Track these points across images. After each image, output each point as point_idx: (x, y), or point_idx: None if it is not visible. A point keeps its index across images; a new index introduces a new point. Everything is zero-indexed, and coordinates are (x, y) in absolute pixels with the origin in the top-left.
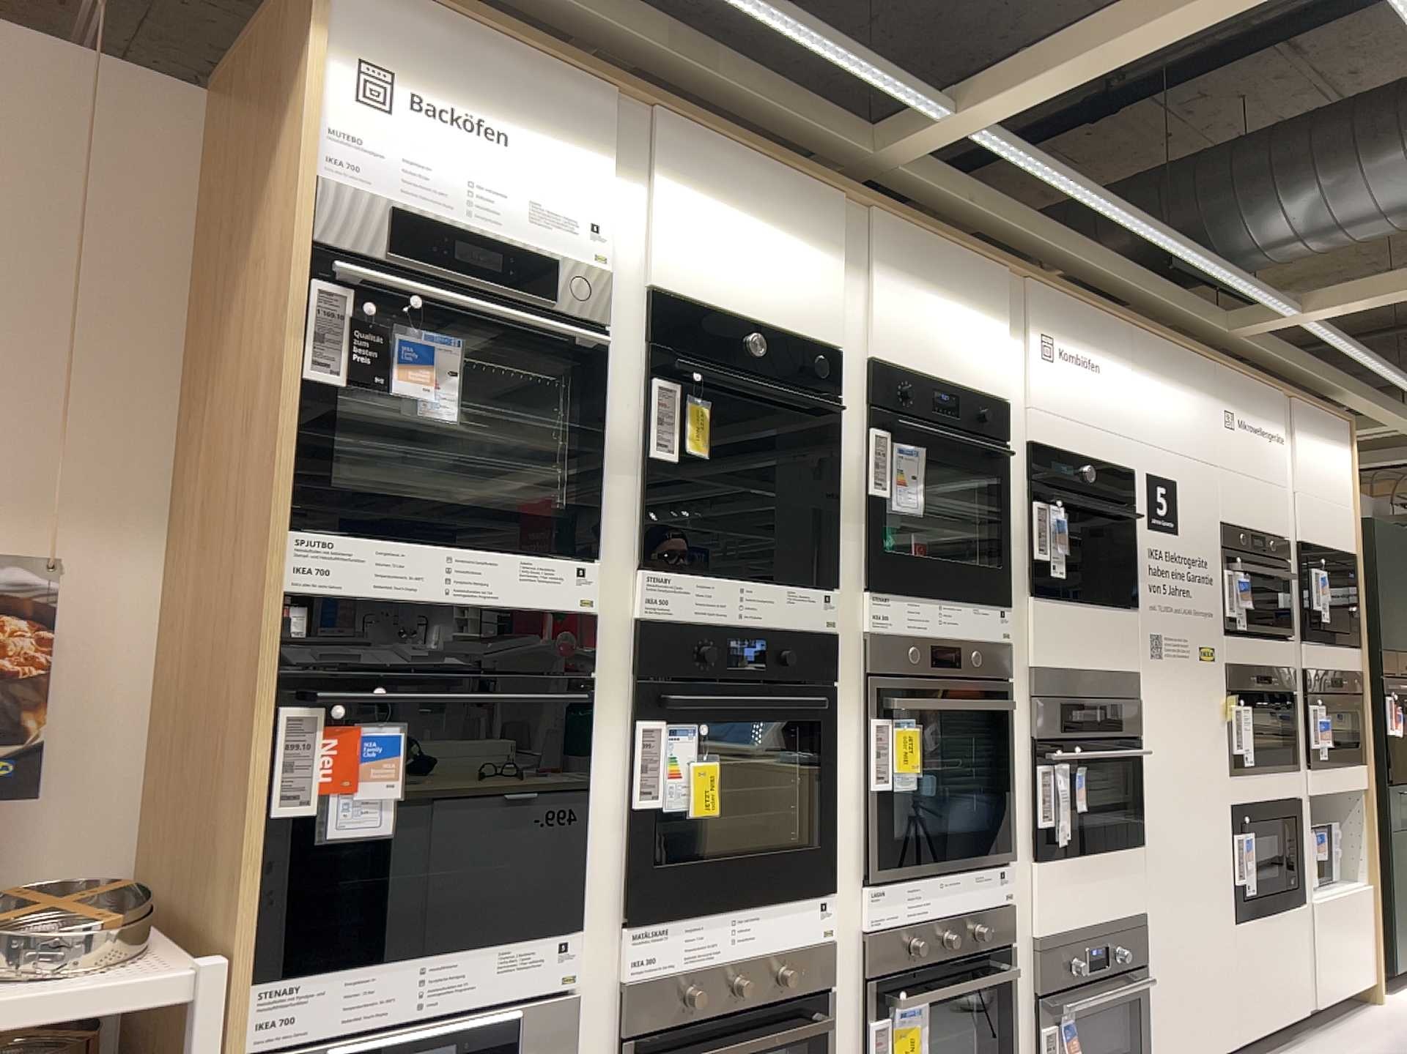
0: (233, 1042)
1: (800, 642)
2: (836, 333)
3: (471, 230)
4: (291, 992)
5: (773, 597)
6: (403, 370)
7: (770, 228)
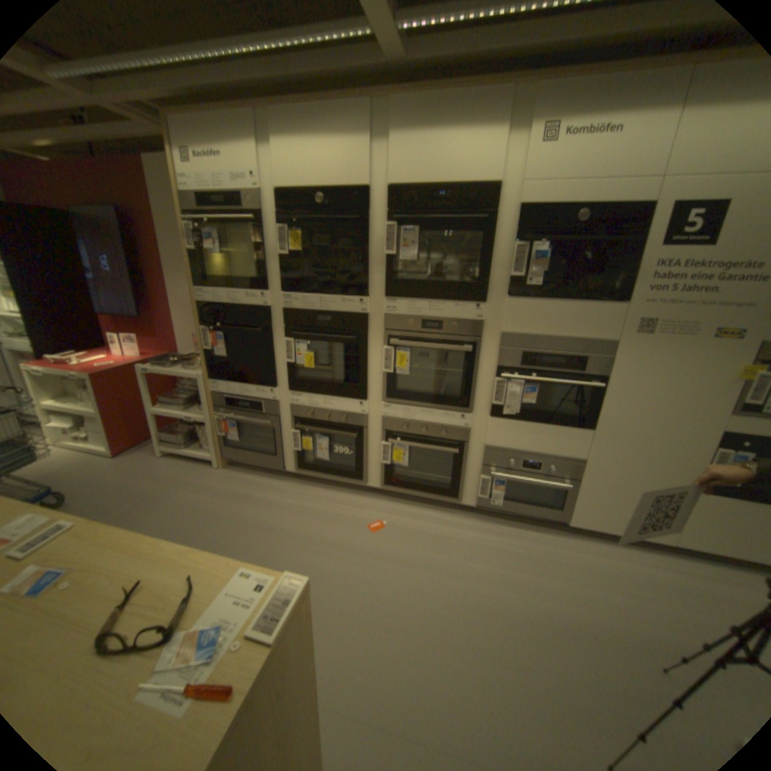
0: (200, 393)
1: (349, 319)
2: (372, 174)
3: (210, 189)
4: (212, 387)
5: (335, 303)
6: (201, 241)
7: (325, 133)
